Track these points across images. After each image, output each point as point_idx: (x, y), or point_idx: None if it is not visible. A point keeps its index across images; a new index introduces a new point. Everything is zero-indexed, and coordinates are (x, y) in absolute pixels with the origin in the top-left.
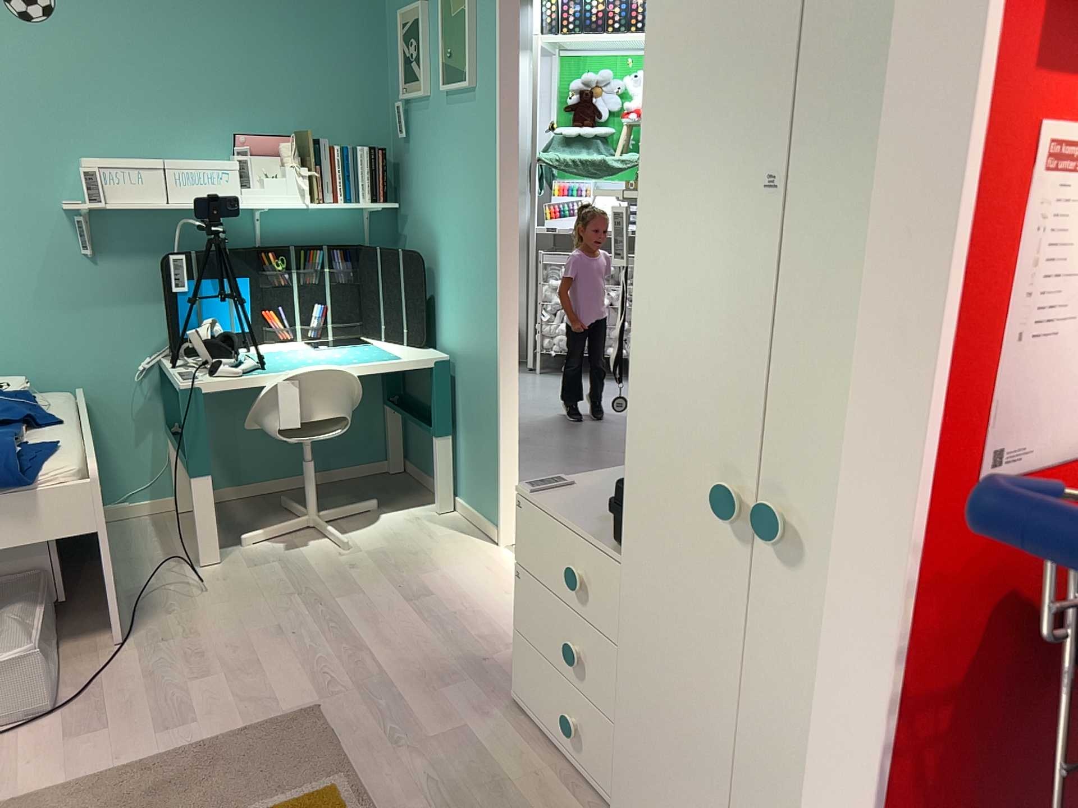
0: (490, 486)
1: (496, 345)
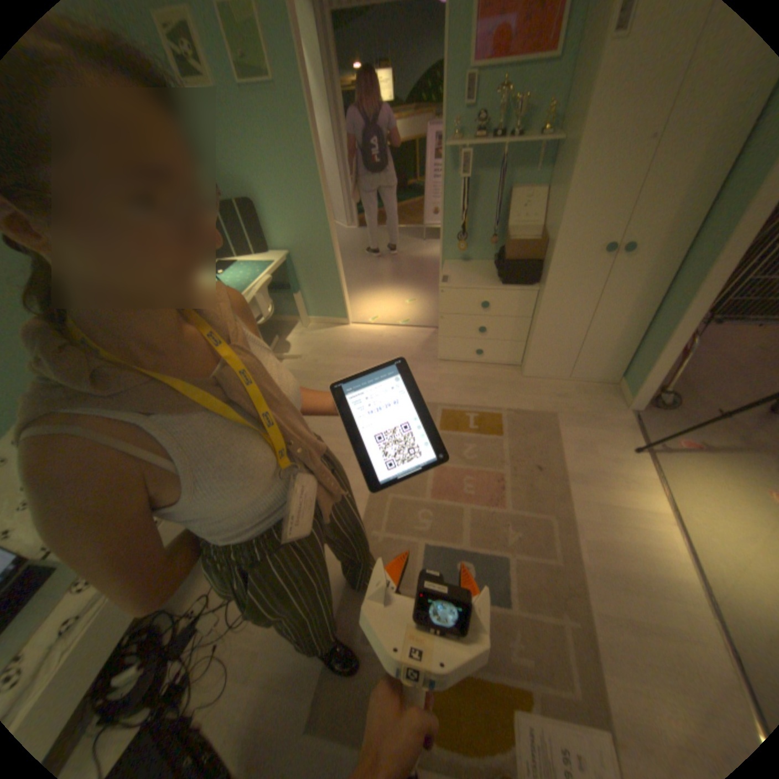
0: (335, 303)
1: (328, 236)
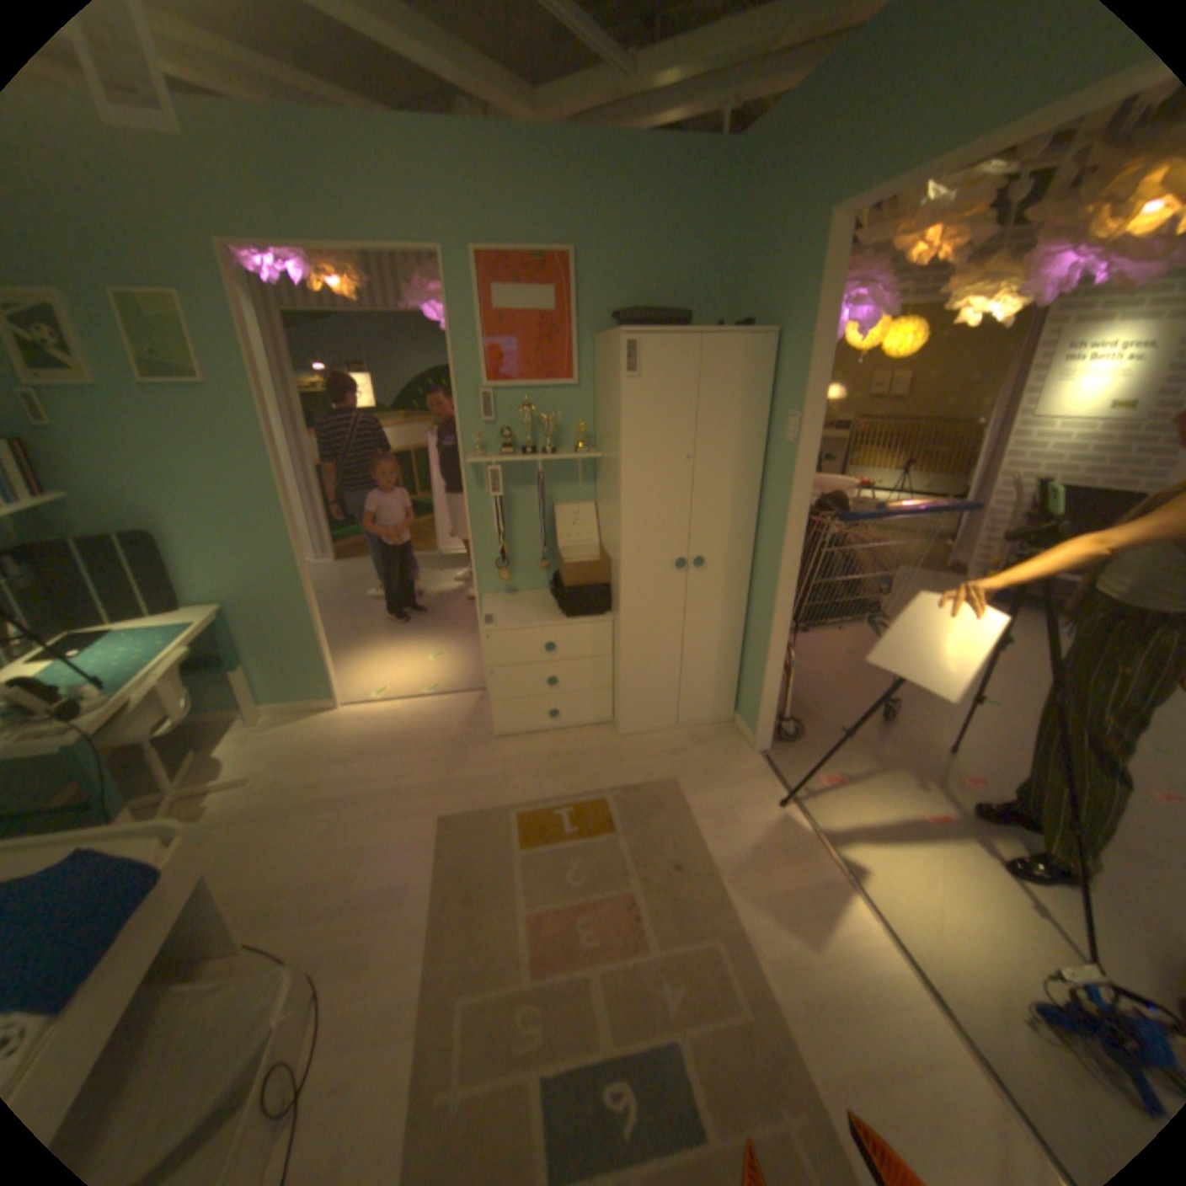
0: (310, 677)
1: (297, 577)
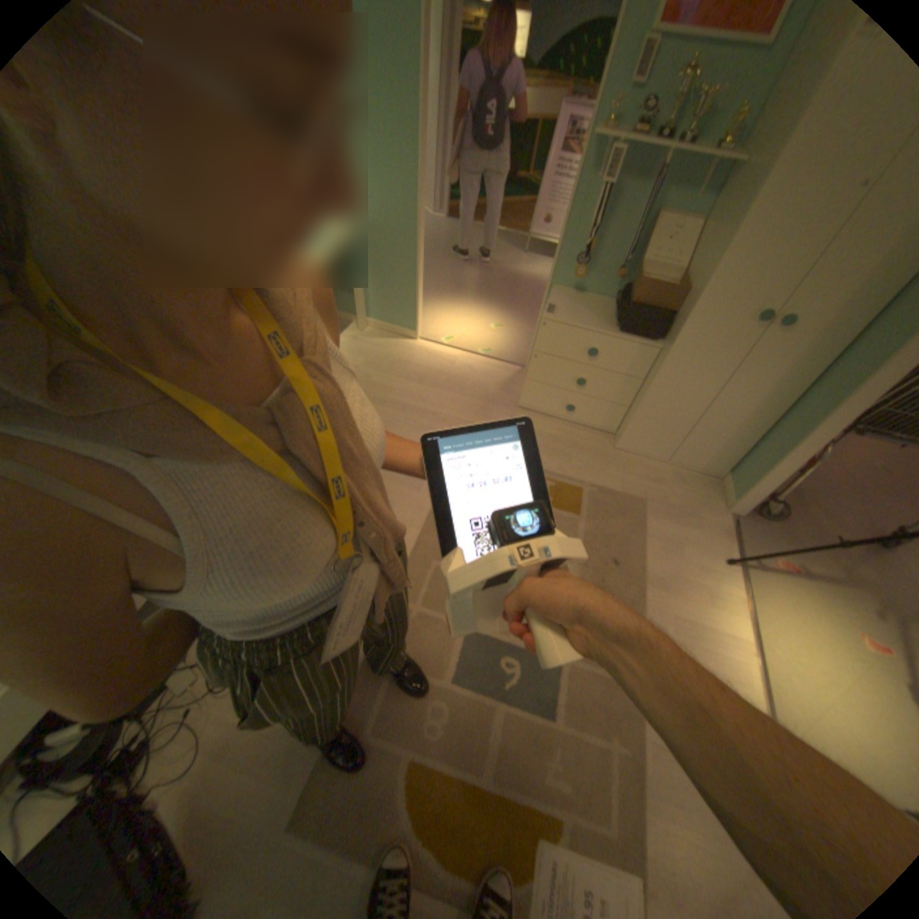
0: (404, 308)
1: (413, 219)
